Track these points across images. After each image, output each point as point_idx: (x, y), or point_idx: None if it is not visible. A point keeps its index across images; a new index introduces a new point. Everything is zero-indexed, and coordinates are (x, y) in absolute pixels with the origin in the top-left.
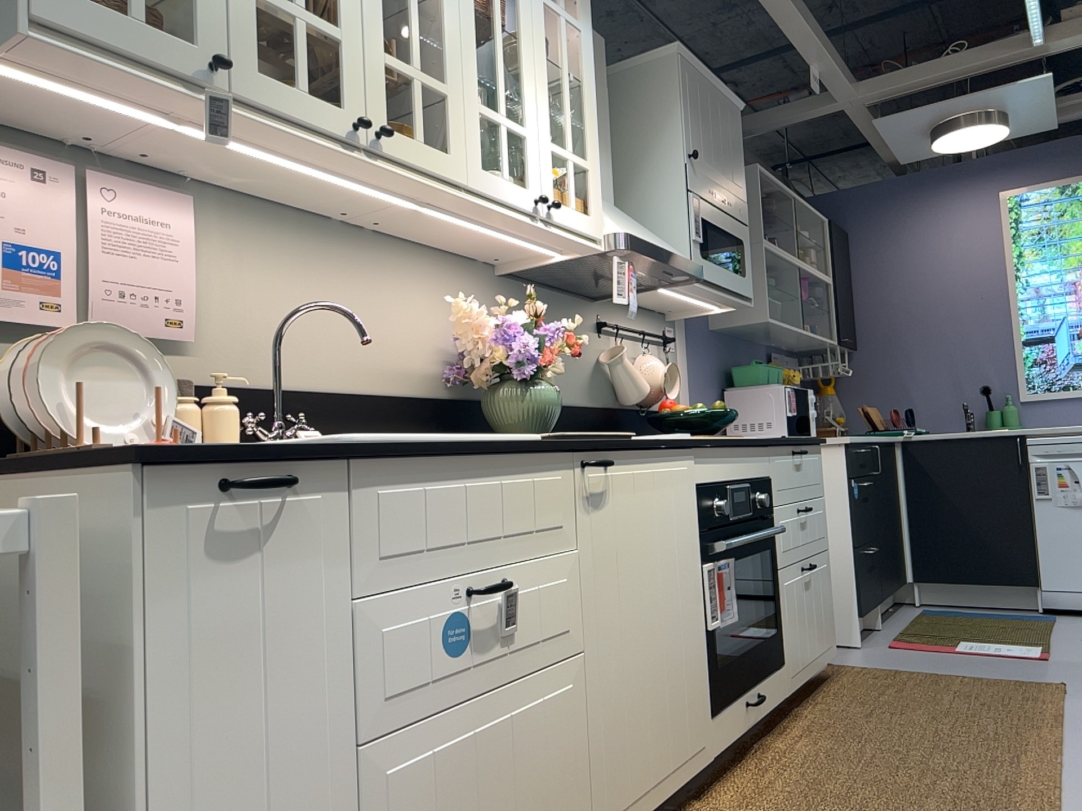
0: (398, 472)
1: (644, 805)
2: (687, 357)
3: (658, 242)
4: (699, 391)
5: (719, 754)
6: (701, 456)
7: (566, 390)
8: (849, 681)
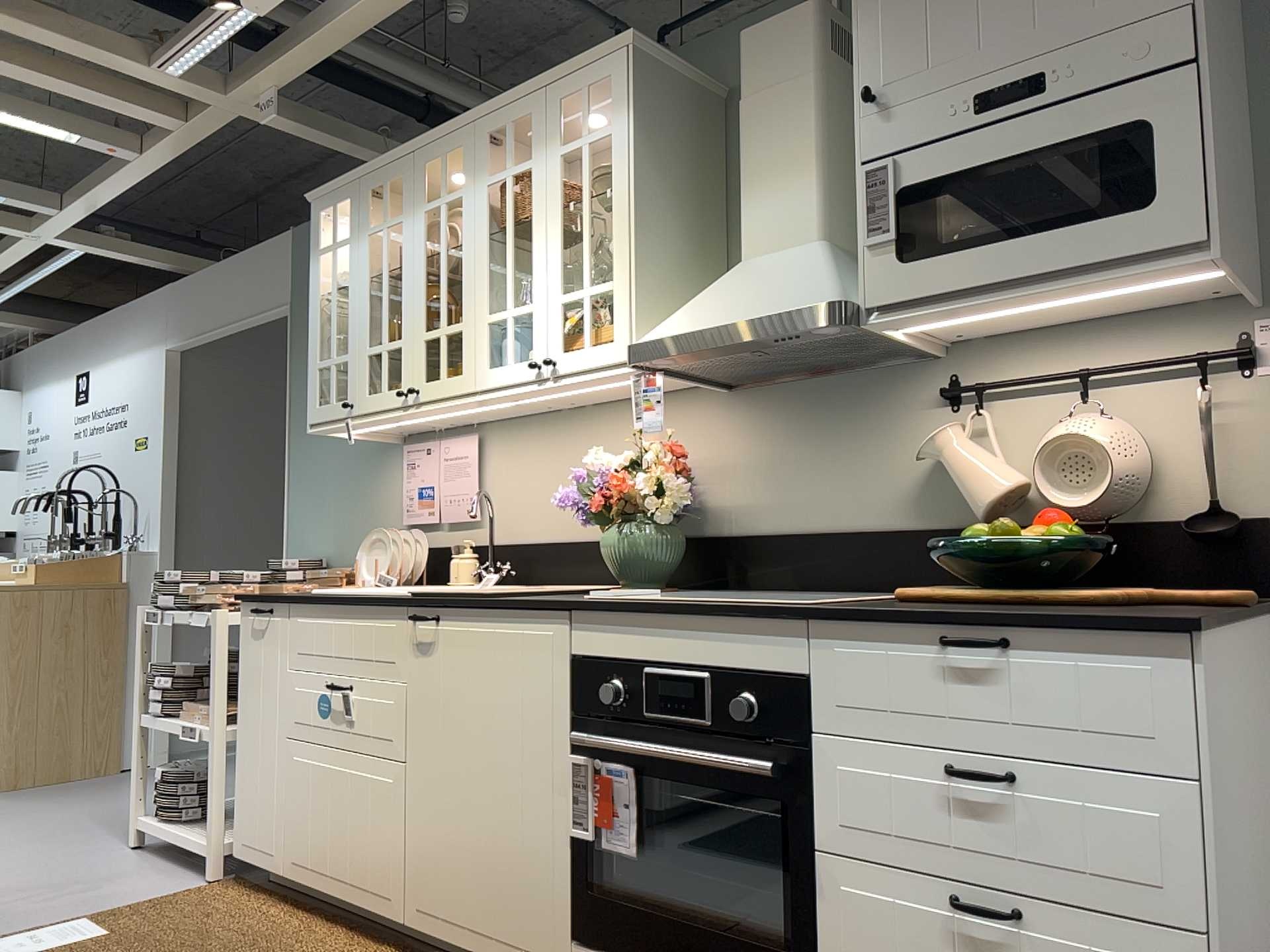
0: (307, 610)
1: (455, 935)
2: None
3: (740, 308)
4: None
5: None
6: (581, 621)
7: (850, 510)
8: None
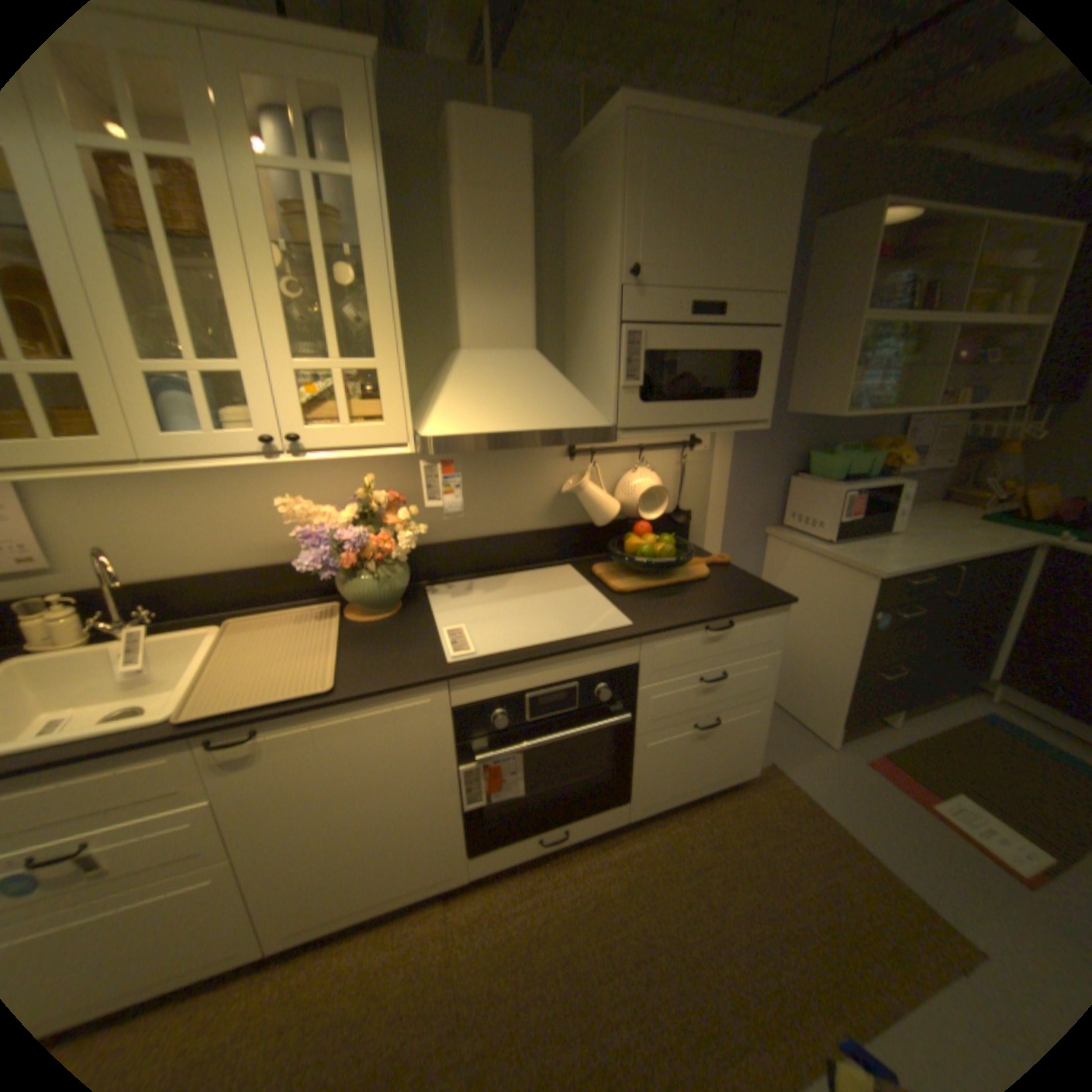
0: None
1: (340, 923)
2: (726, 452)
3: (527, 414)
4: (741, 482)
5: (479, 878)
6: (461, 683)
7: (508, 521)
8: (752, 807)
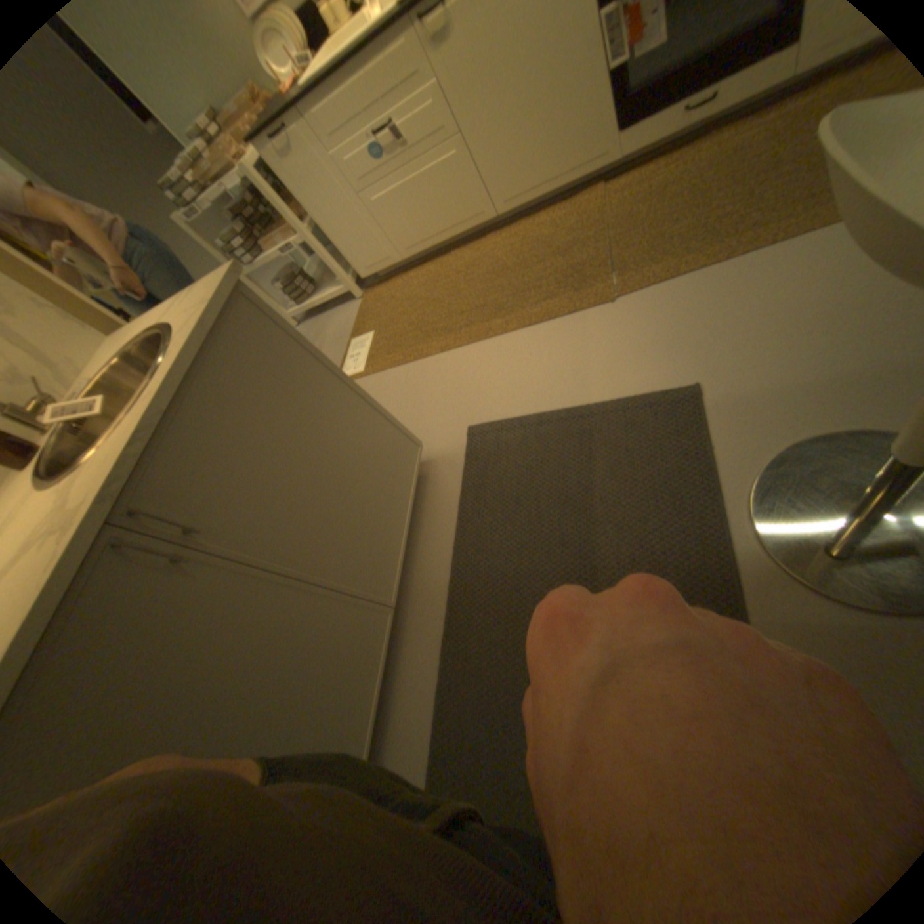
0: (315, 96)
1: (536, 190)
2: None
3: None
4: None
5: (632, 150)
6: None
7: None
8: None
